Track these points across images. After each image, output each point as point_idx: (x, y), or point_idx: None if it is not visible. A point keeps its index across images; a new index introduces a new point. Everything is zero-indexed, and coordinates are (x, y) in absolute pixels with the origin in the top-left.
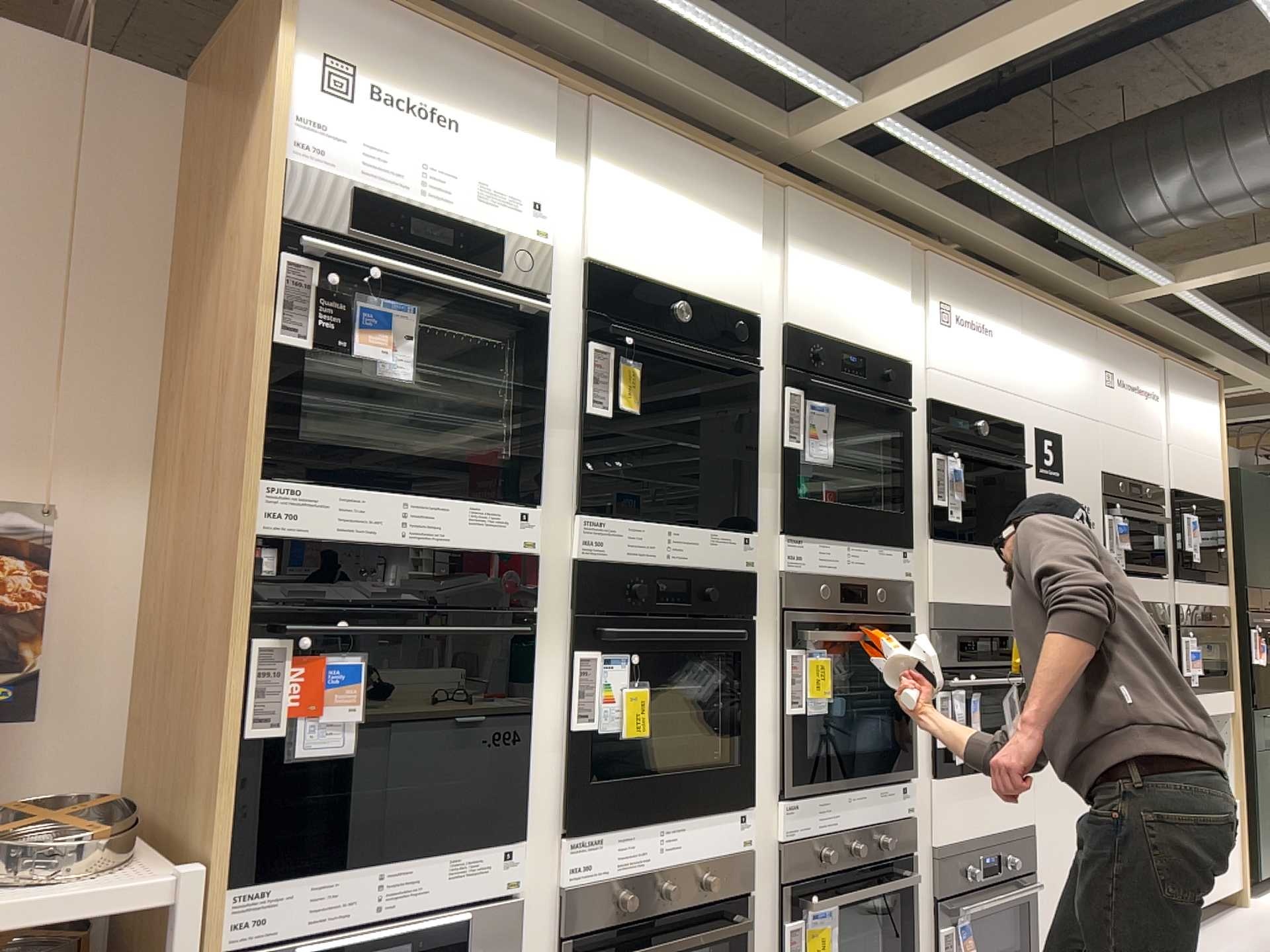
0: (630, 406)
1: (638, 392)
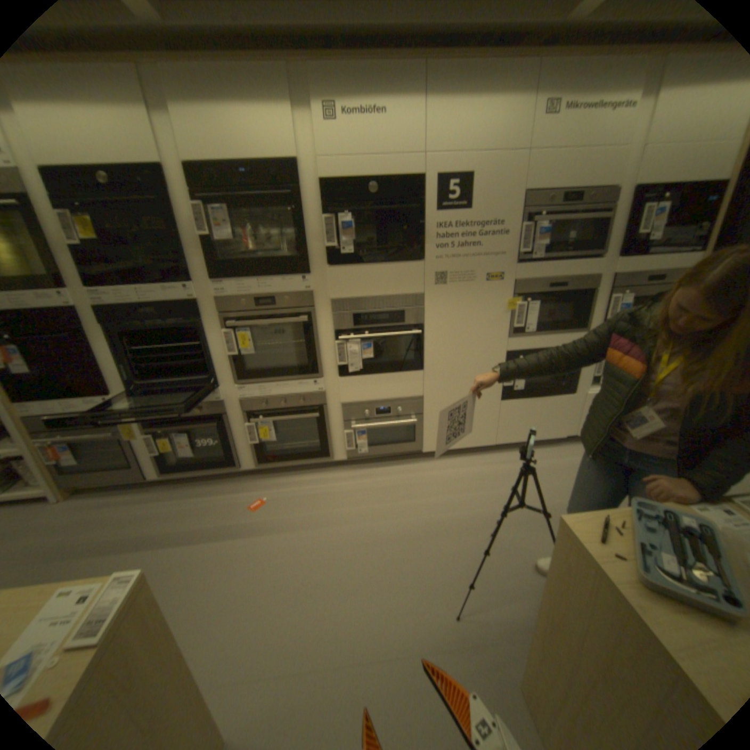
0: (84, 238)
1: (88, 230)
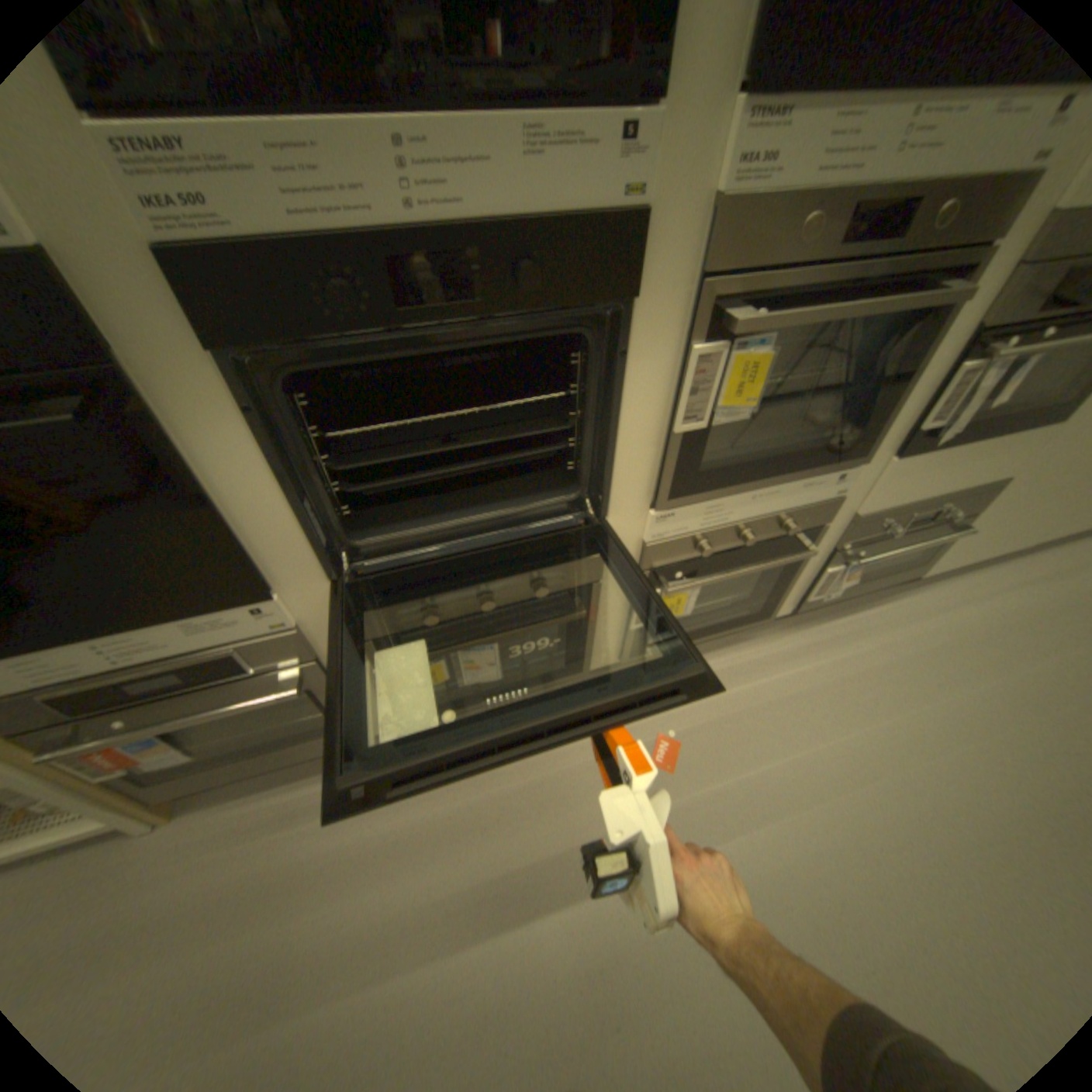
0: None
1: None
